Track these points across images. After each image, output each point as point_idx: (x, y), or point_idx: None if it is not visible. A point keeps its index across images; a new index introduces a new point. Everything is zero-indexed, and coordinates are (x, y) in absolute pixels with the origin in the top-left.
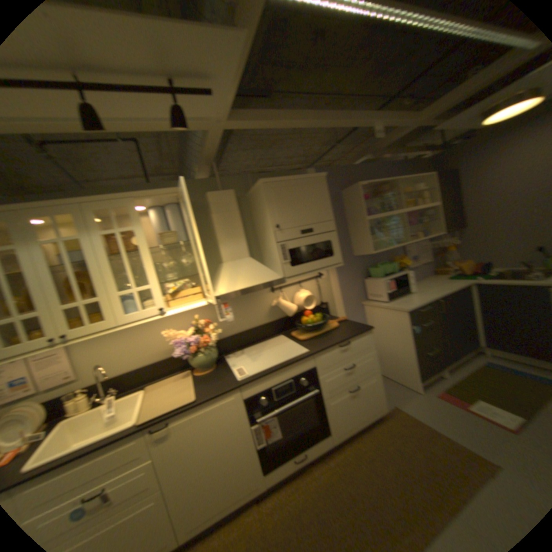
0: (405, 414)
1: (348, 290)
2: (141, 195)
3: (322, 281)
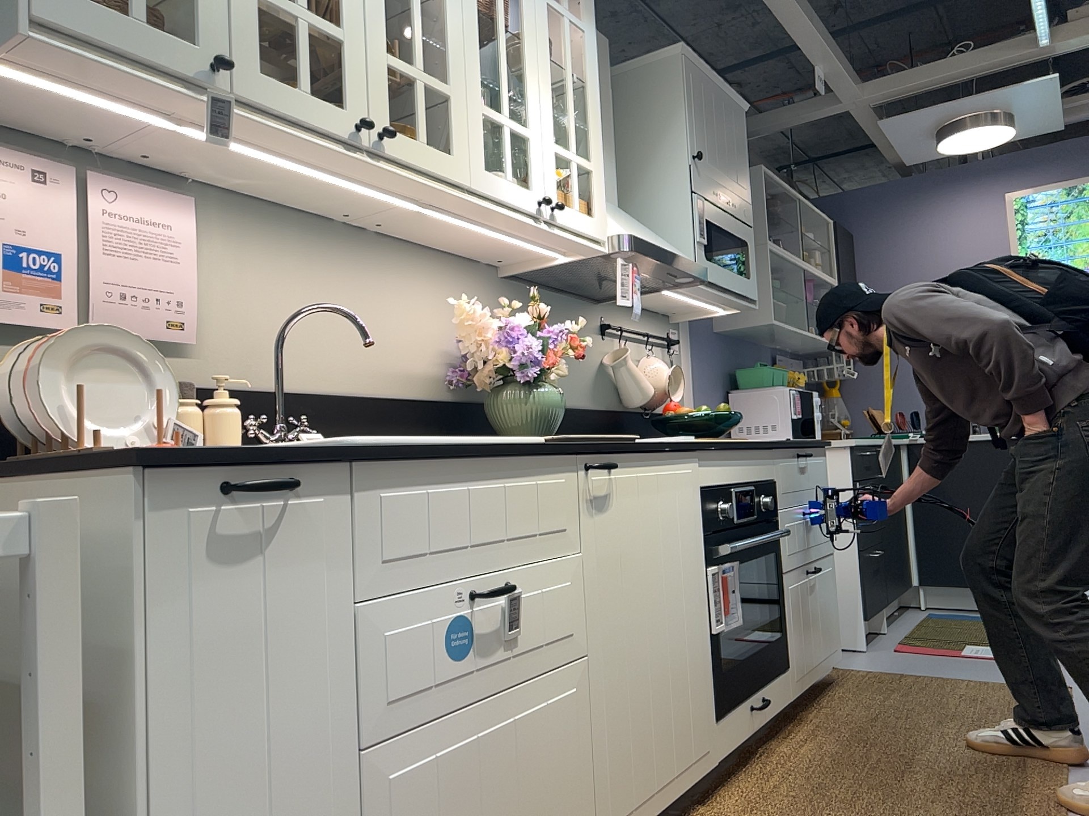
0: (861, 669)
1: (706, 404)
2: None
3: (673, 355)
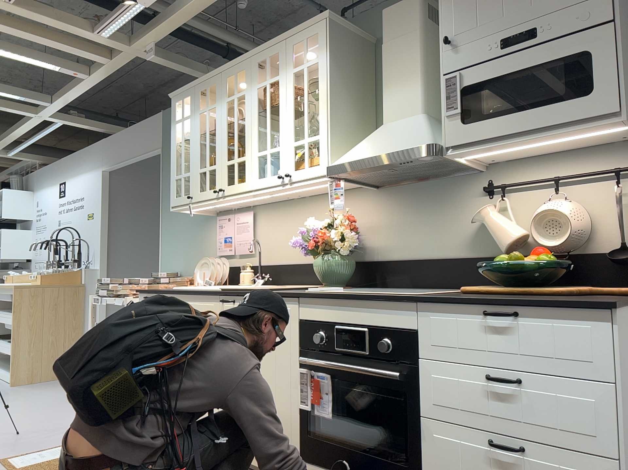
0: None
1: None
2: (288, 35)
3: None
